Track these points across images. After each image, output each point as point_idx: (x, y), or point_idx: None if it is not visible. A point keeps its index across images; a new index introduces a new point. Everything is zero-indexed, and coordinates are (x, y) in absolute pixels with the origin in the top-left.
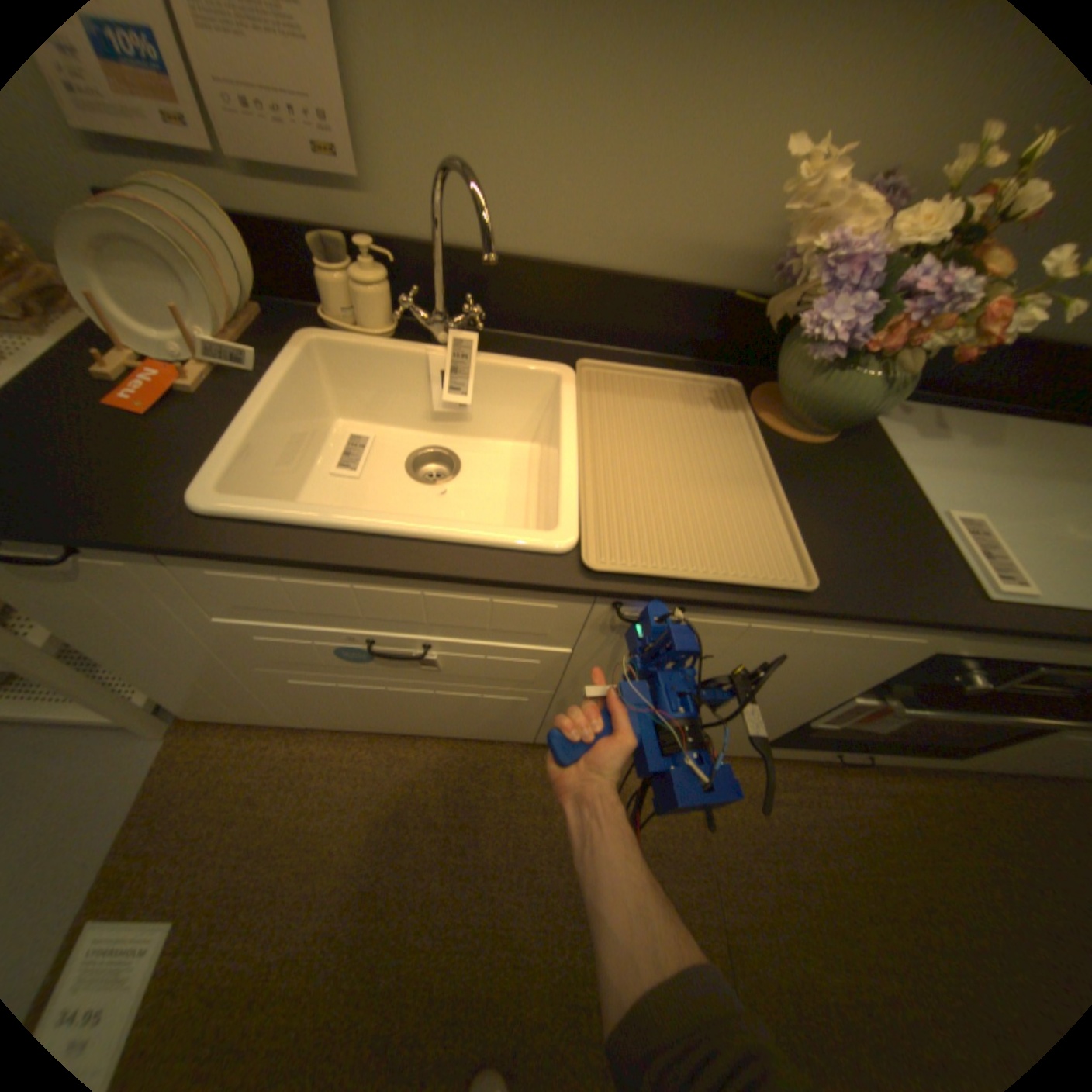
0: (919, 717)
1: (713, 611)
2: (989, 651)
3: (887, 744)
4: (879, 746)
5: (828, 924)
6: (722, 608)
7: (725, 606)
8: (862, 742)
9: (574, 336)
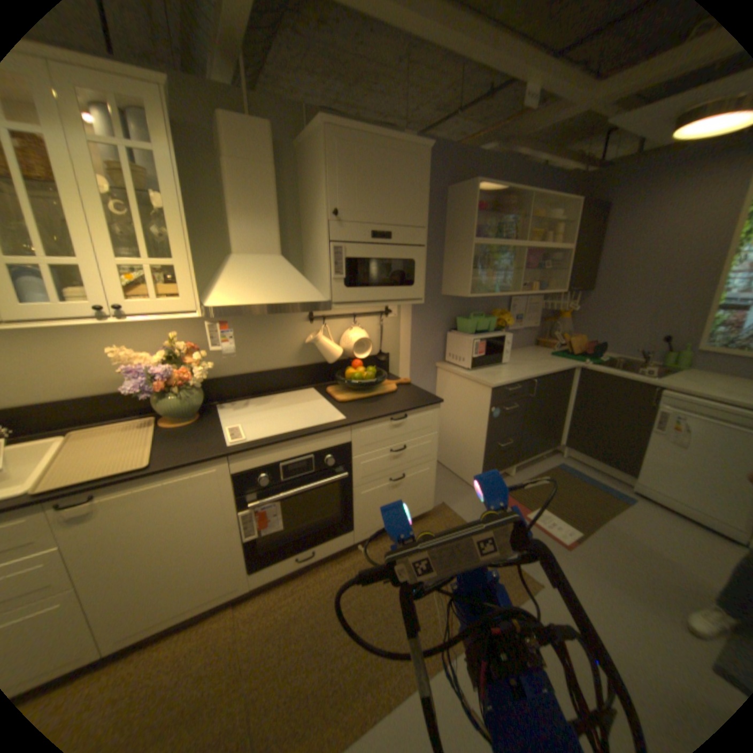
0: (254, 506)
1: (107, 492)
2: (246, 466)
3: (300, 538)
4: (300, 543)
5: (306, 653)
6: (104, 488)
7: (103, 486)
8: (287, 544)
9: (72, 426)
